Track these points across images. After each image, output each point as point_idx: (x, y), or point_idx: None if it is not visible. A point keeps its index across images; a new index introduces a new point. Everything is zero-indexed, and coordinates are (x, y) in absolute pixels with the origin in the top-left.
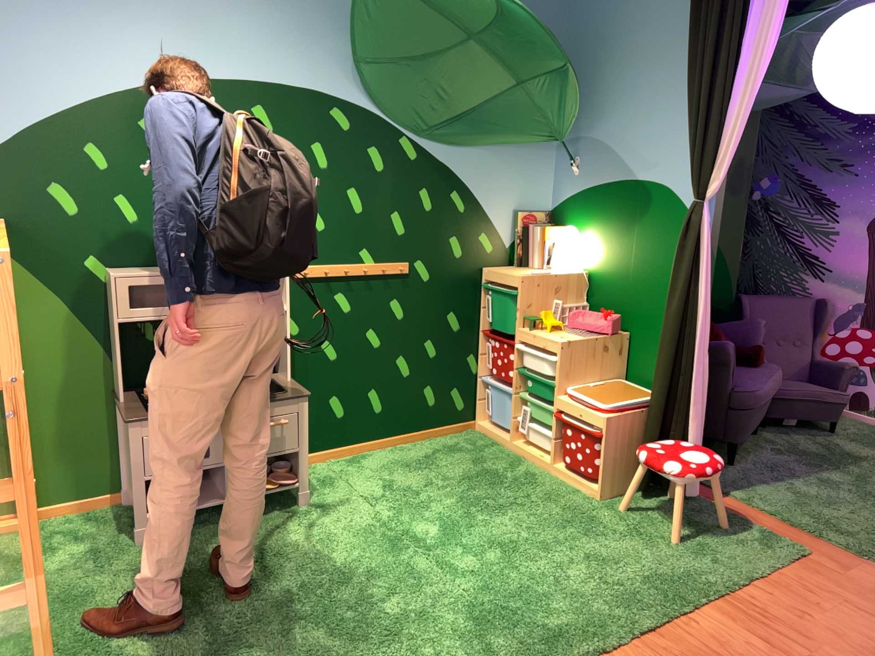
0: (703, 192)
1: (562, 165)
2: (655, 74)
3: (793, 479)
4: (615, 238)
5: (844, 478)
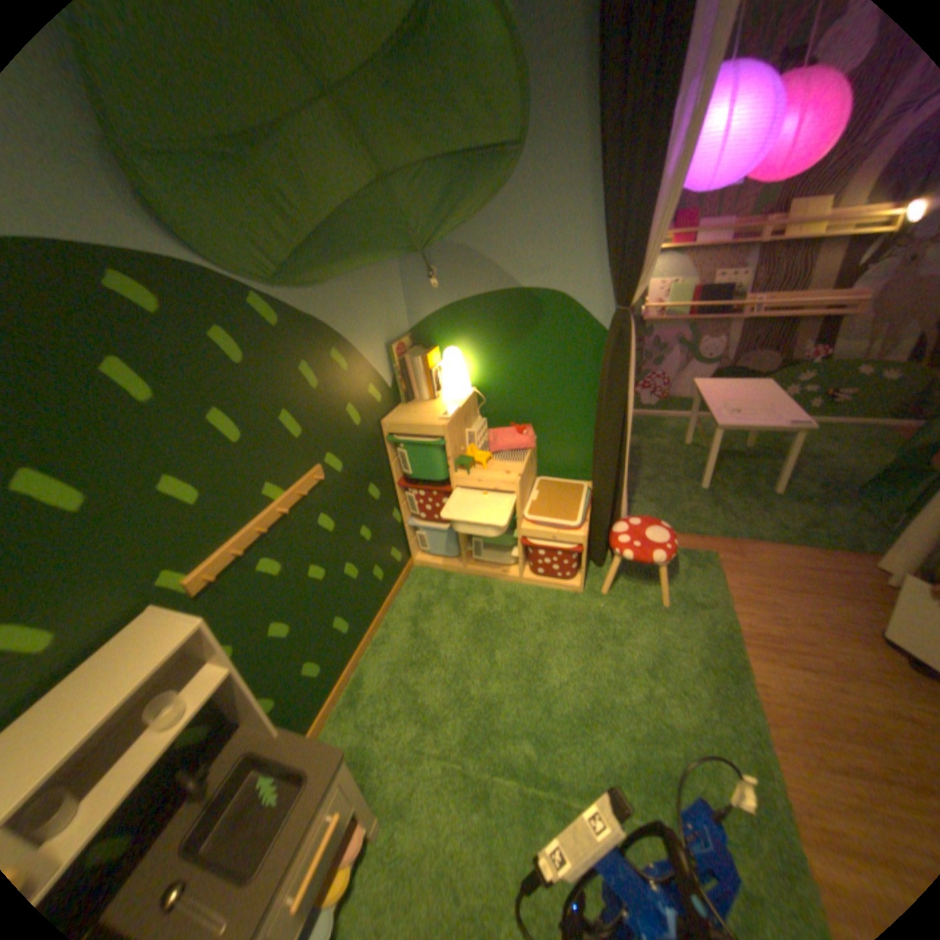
0: (636, 294)
1: (416, 274)
2: (537, 147)
3: (644, 489)
4: (508, 349)
5: (659, 471)
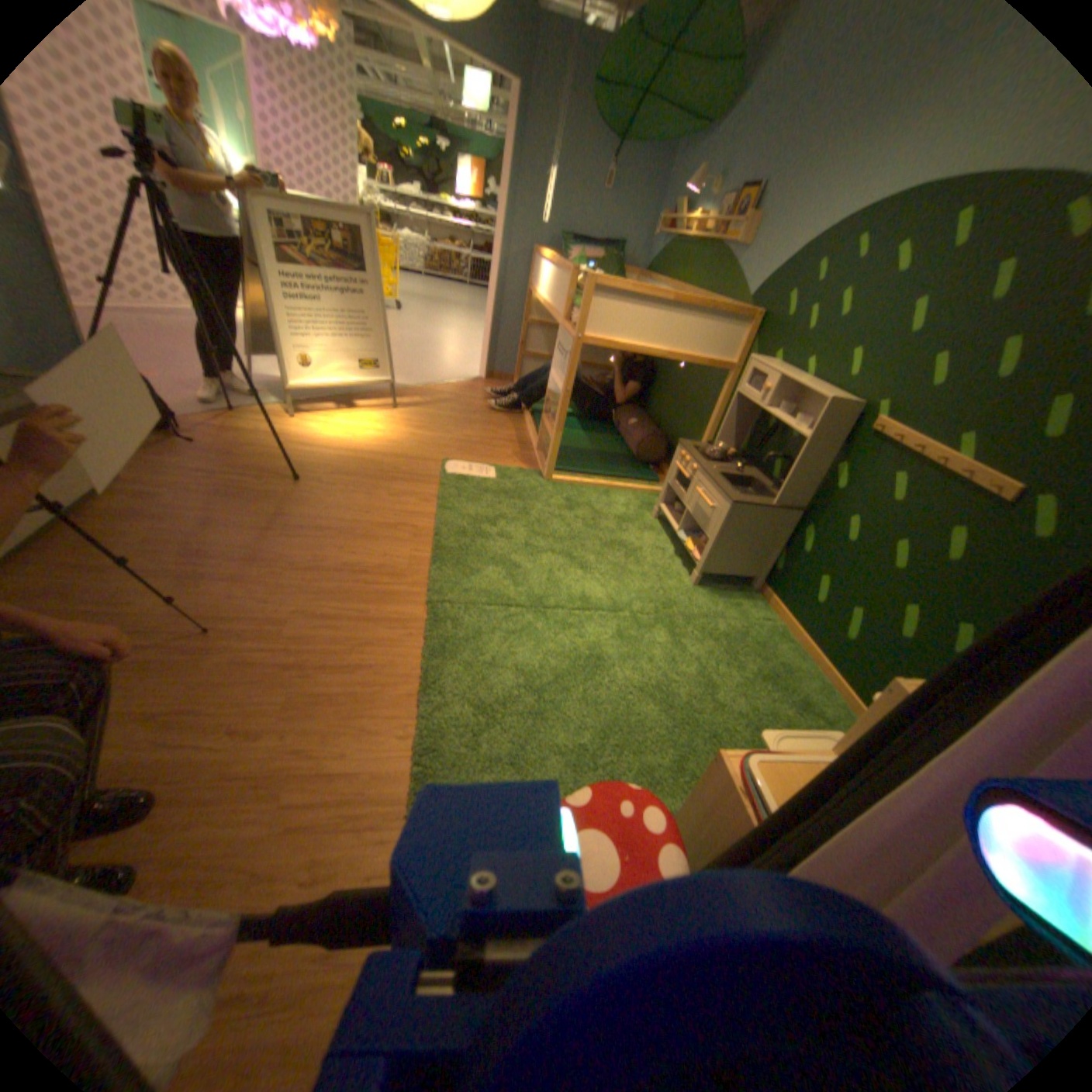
0: None
1: None
2: None
3: None
4: None
5: None
